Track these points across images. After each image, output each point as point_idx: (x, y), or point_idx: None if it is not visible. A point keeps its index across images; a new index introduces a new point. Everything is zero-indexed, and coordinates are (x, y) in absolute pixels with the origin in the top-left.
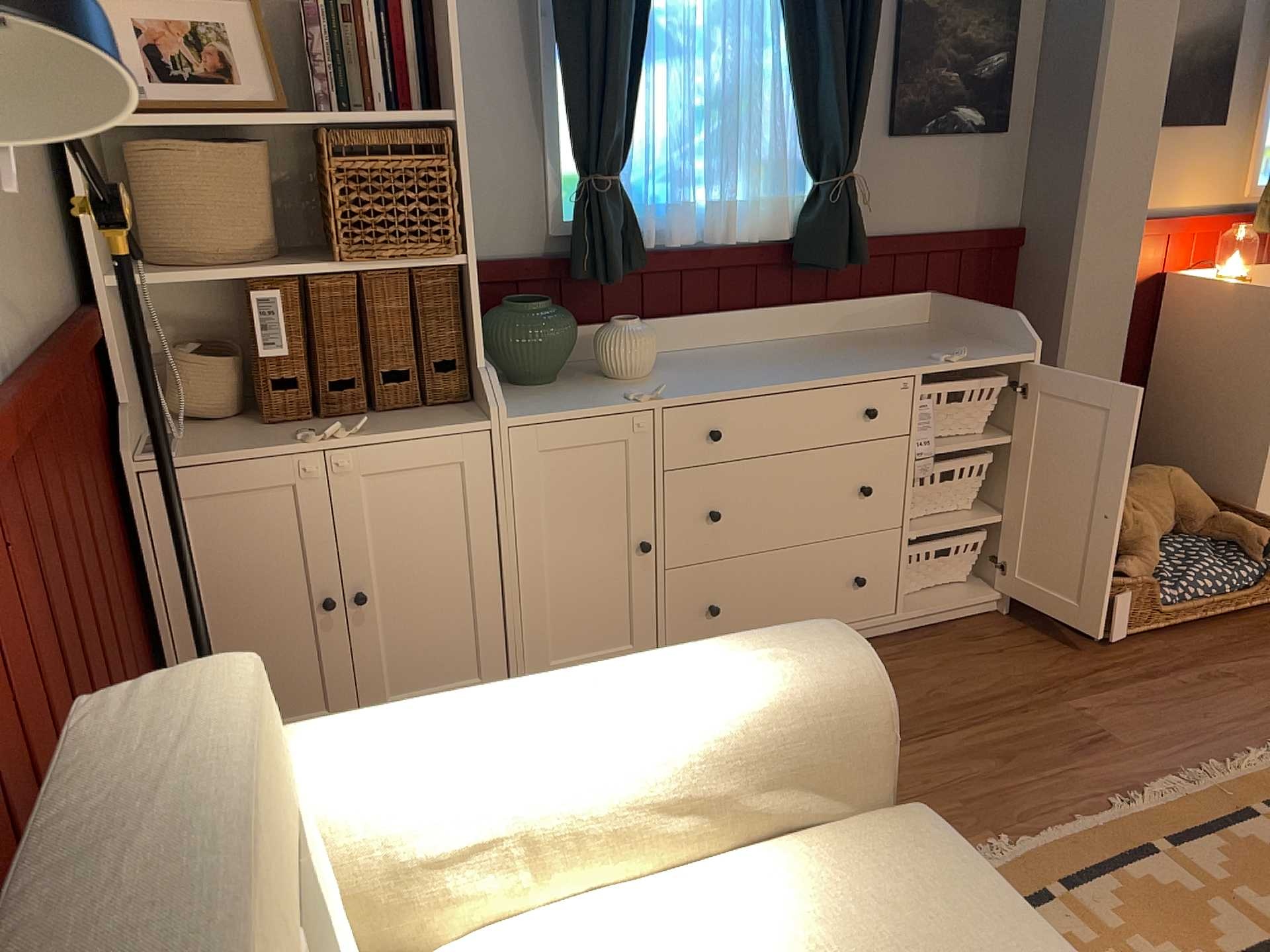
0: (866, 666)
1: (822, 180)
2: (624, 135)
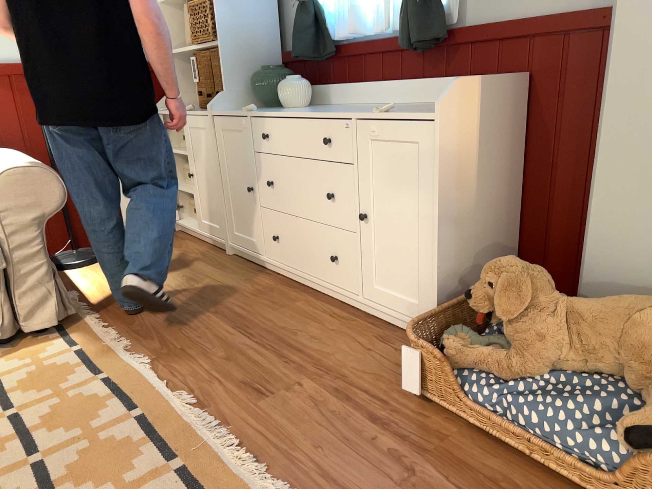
0: (4, 172)
1: None
2: None
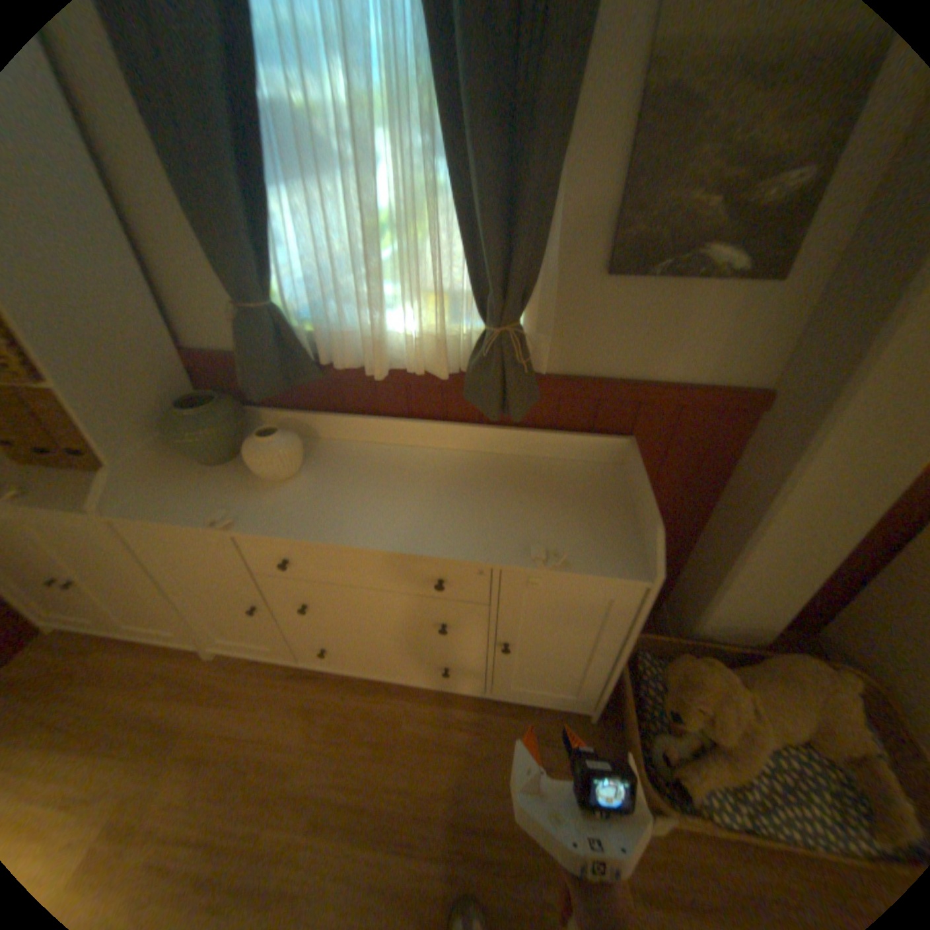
0: None
1: (490, 321)
2: (254, 260)
